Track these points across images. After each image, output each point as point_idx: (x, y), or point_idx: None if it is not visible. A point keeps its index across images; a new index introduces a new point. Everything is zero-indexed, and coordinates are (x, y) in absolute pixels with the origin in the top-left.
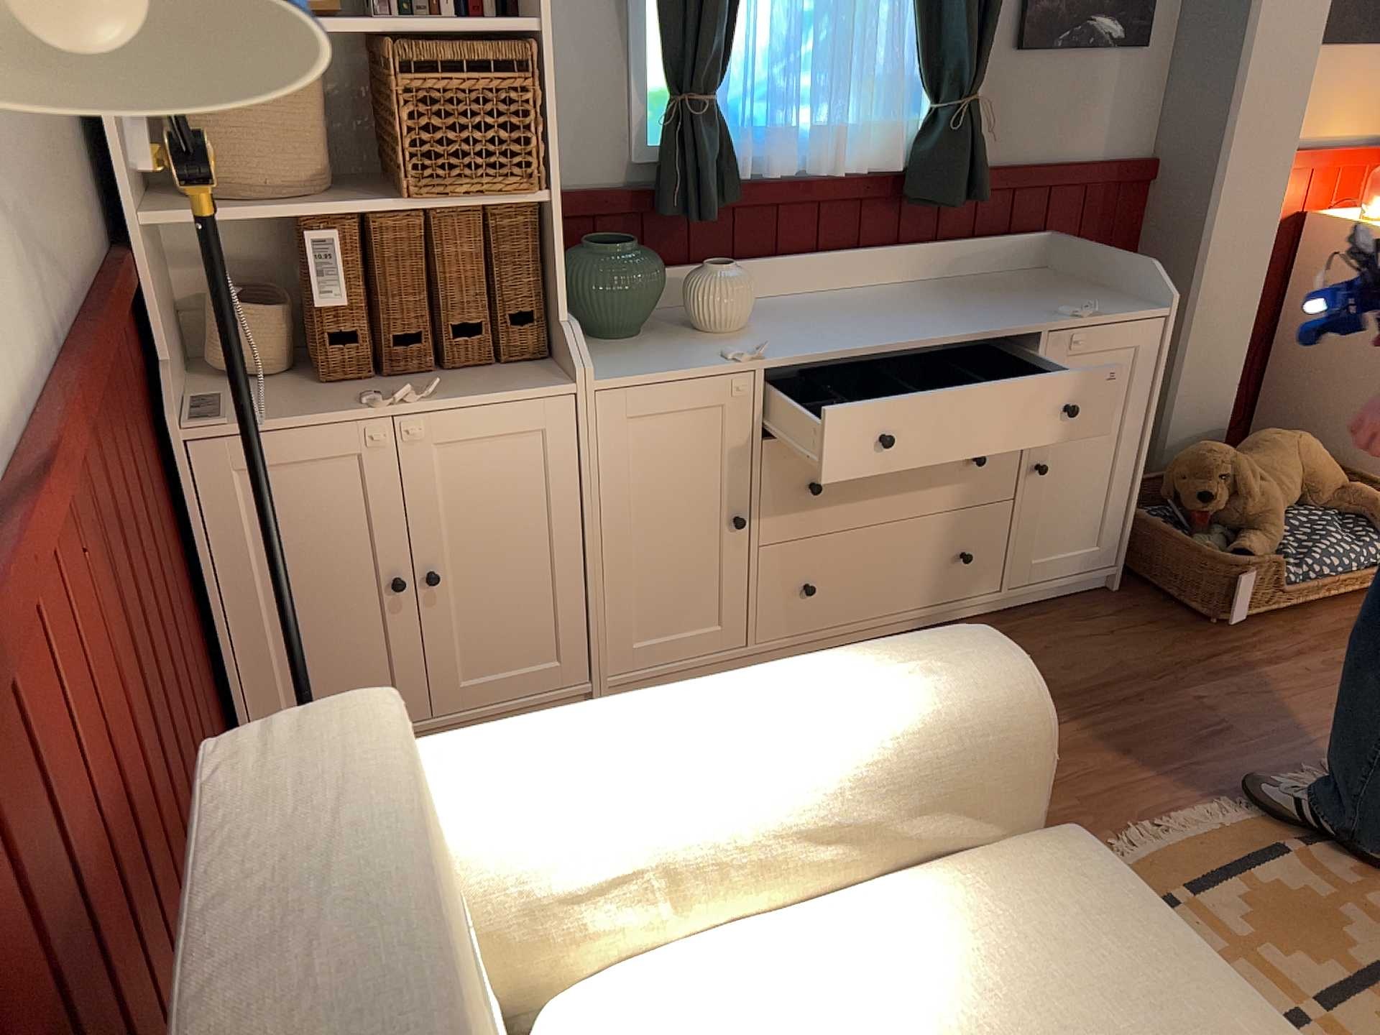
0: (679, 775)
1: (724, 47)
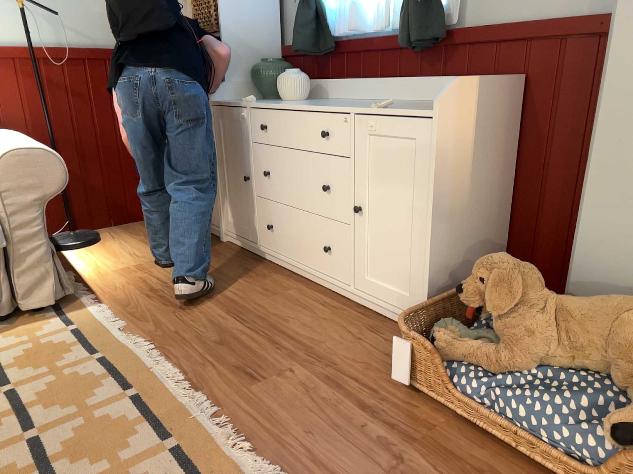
0: None
1: None
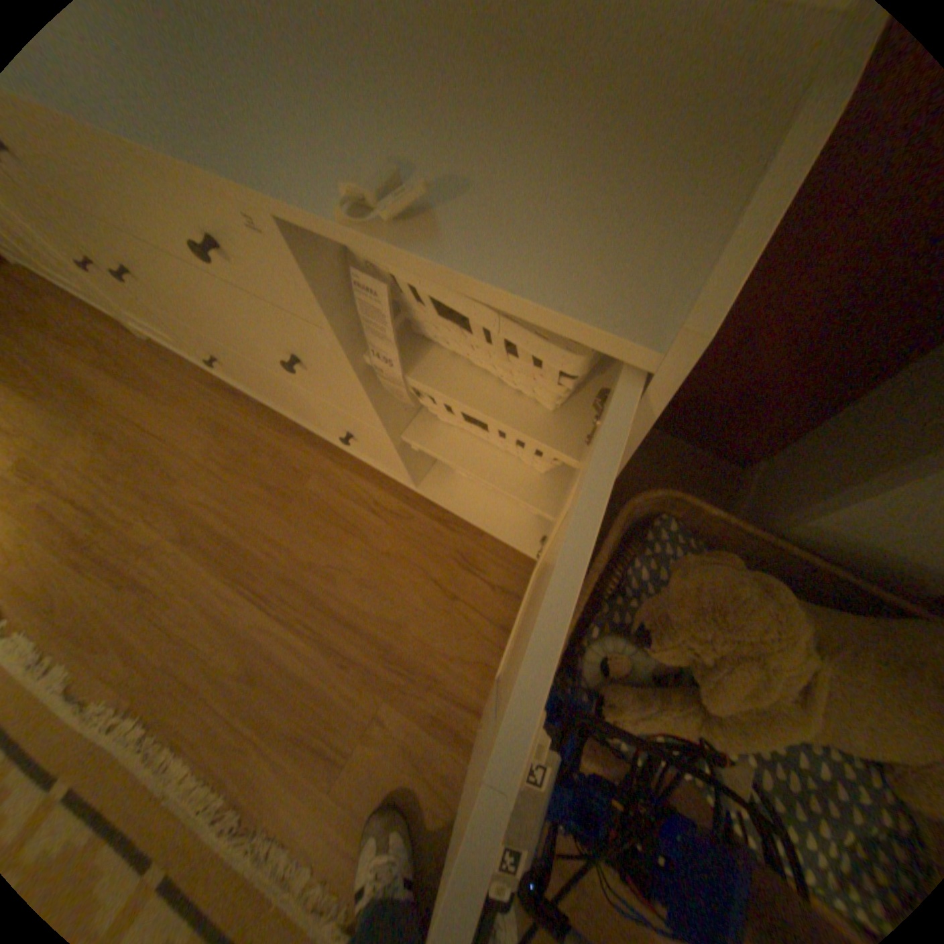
0: None
1: None
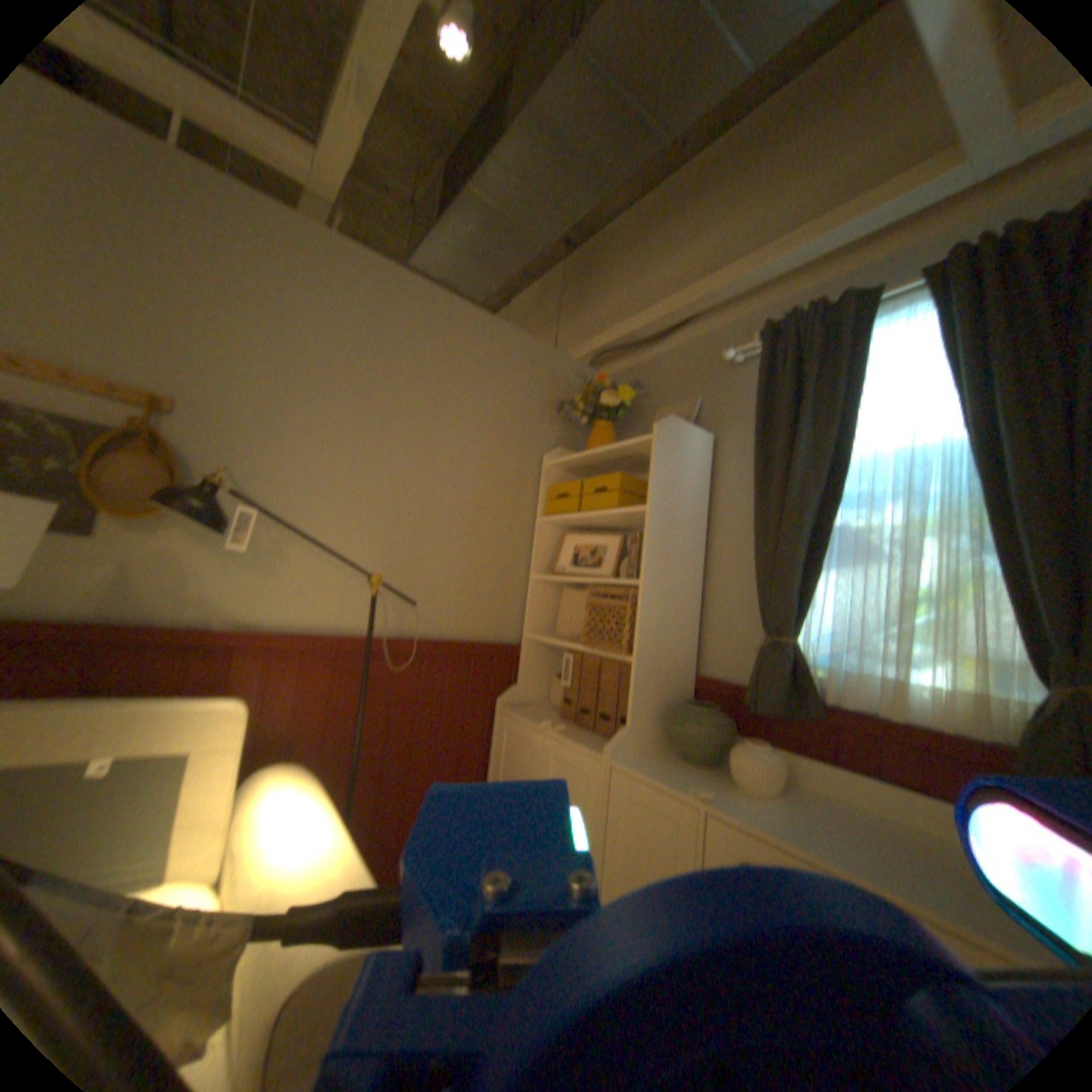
0: (269, 841)
1: (795, 609)
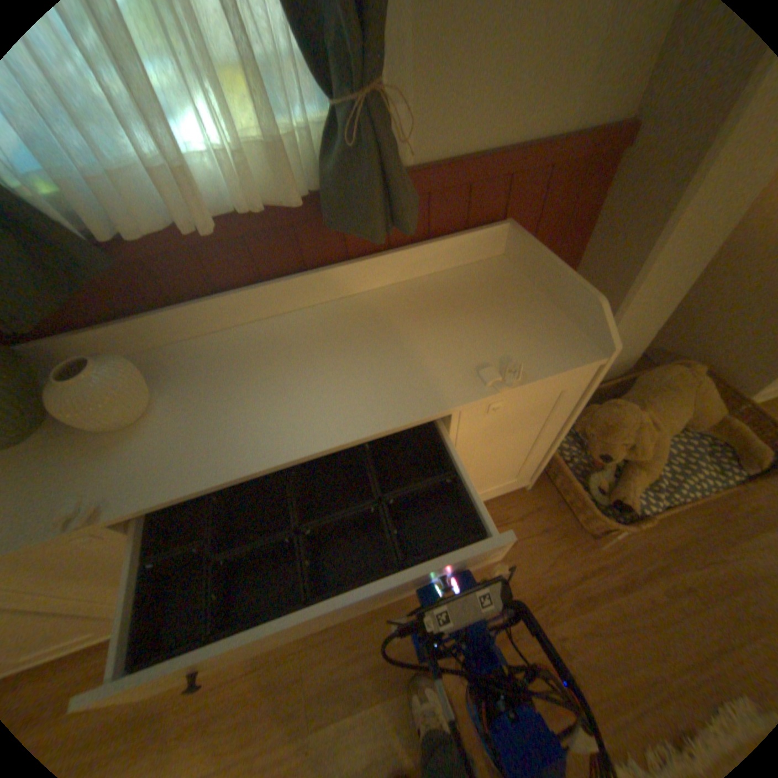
0: None
1: None
